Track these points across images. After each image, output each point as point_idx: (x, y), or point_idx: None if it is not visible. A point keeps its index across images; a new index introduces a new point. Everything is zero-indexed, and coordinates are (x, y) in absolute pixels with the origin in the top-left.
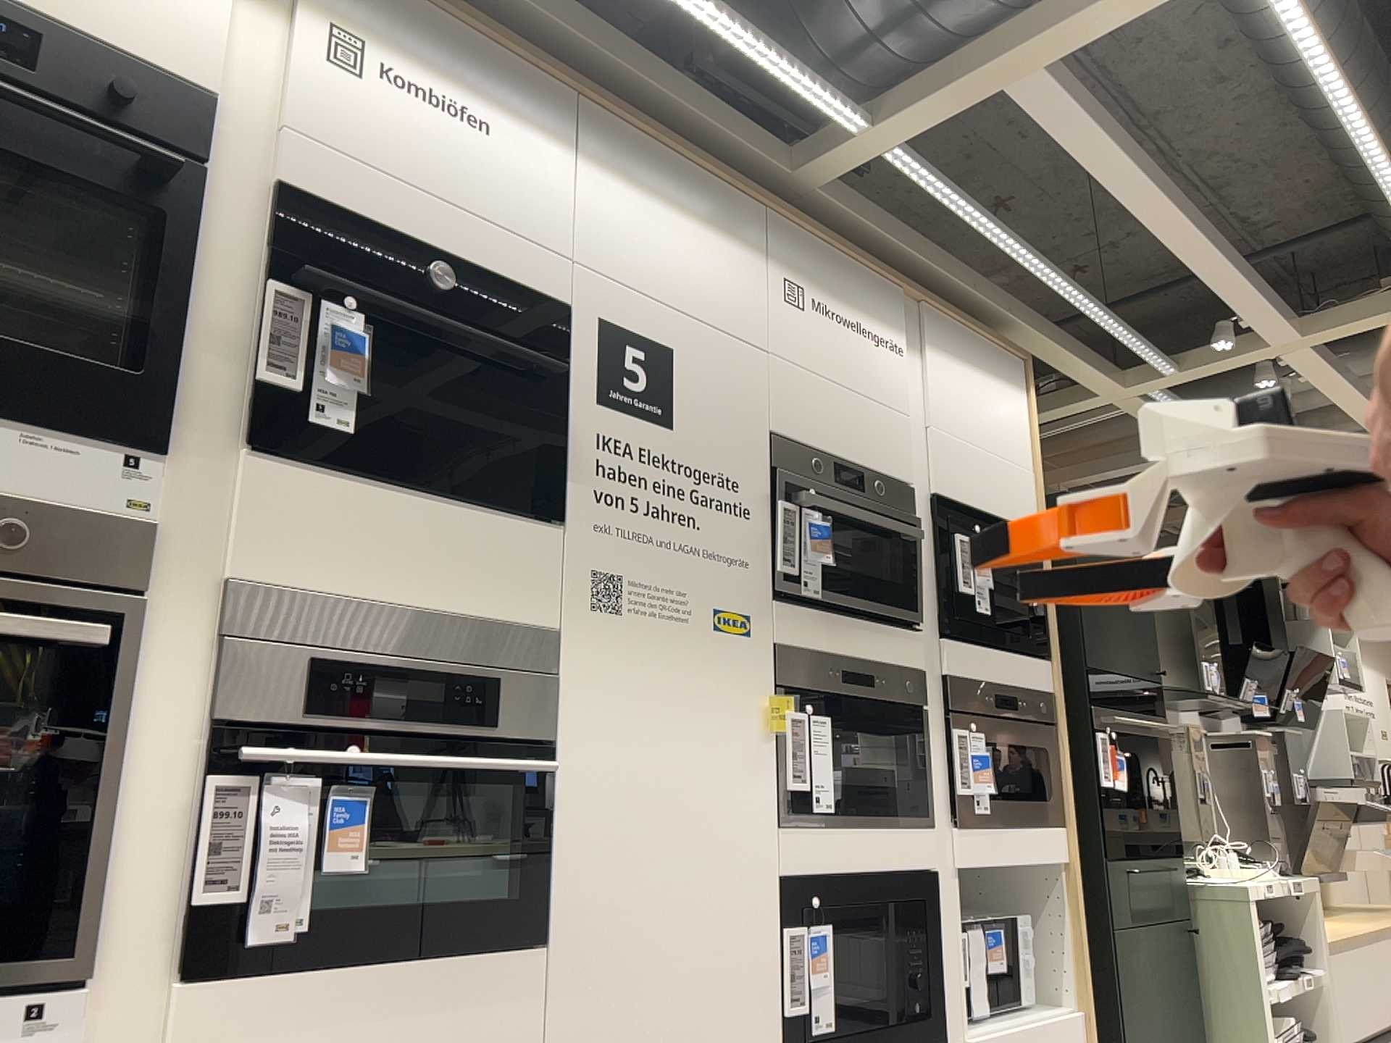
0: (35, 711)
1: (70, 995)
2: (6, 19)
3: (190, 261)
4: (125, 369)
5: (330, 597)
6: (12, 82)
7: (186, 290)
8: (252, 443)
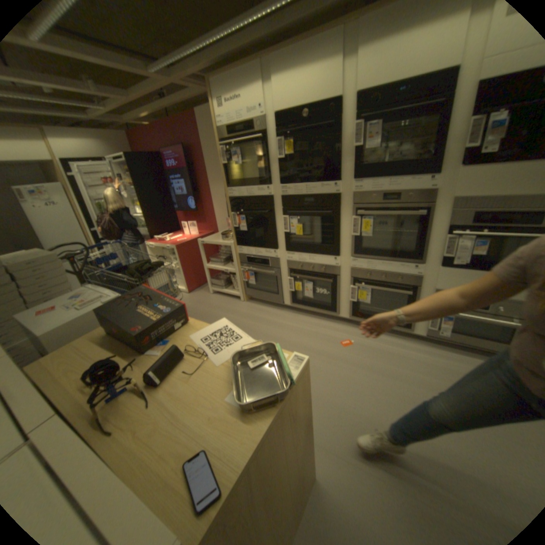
0: (419, 220)
1: (422, 264)
2: (404, 85)
3: (448, 122)
4: (434, 153)
5: (483, 196)
6: (407, 99)
7: (447, 131)
8: (462, 164)
